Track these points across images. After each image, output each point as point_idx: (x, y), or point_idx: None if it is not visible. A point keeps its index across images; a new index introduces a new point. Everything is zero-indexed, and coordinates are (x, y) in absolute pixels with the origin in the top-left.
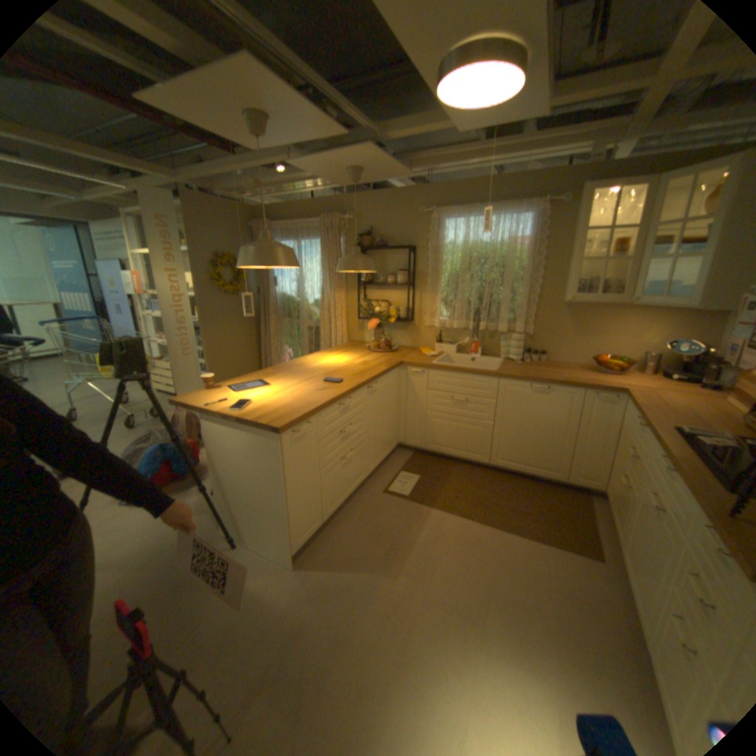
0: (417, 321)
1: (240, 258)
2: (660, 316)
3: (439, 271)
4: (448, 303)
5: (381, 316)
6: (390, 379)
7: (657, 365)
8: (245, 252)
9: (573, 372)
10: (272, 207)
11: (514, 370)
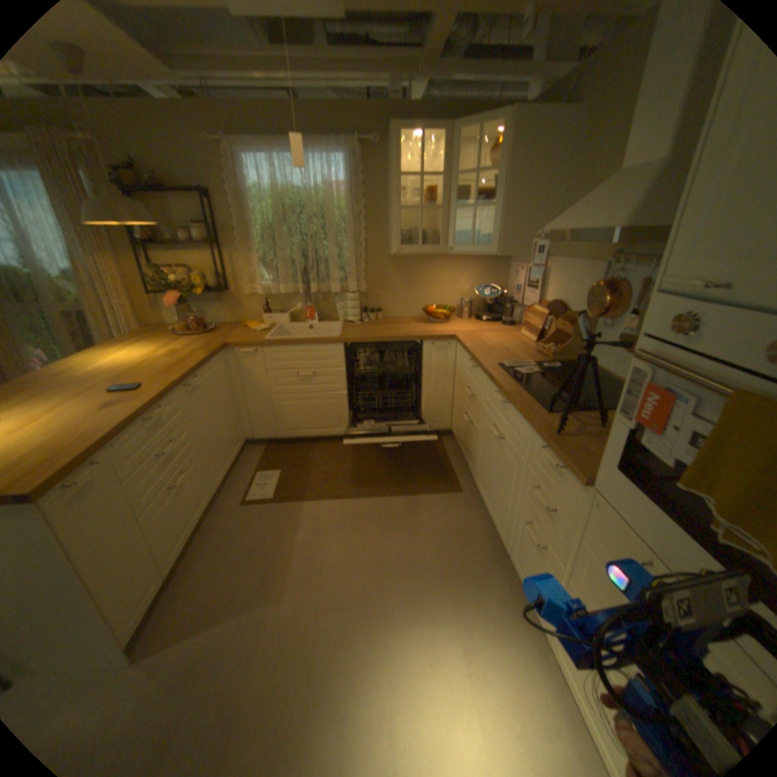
0: (234, 289)
1: None
2: (466, 266)
3: (249, 224)
4: (268, 264)
5: (181, 286)
6: (214, 368)
7: (469, 311)
8: None
9: (408, 326)
10: None
11: (356, 333)
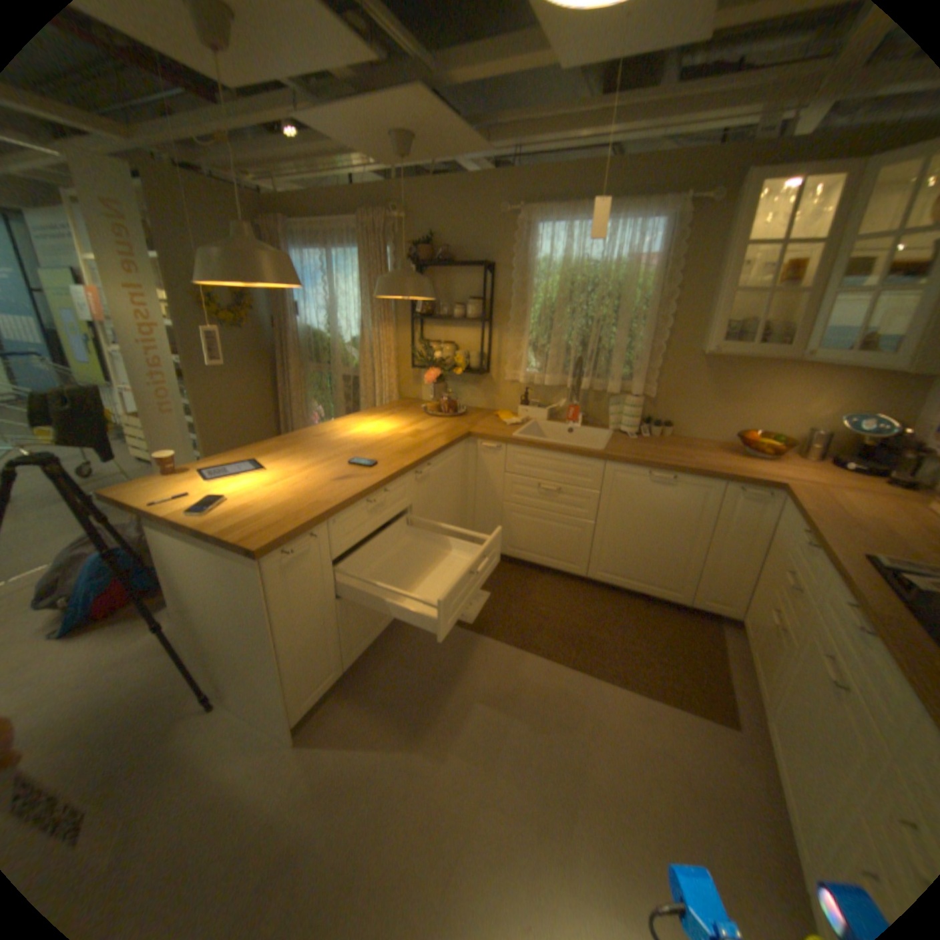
0: (495, 373)
1: (201, 267)
2: (837, 378)
3: (528, 301)
4: (539, 349)
5: (444, 364)
6: (452, 458)
7: (827, 449)
8: (211, 258)
9: (709, 454)
10: (290, 197)
11: (628, 449)
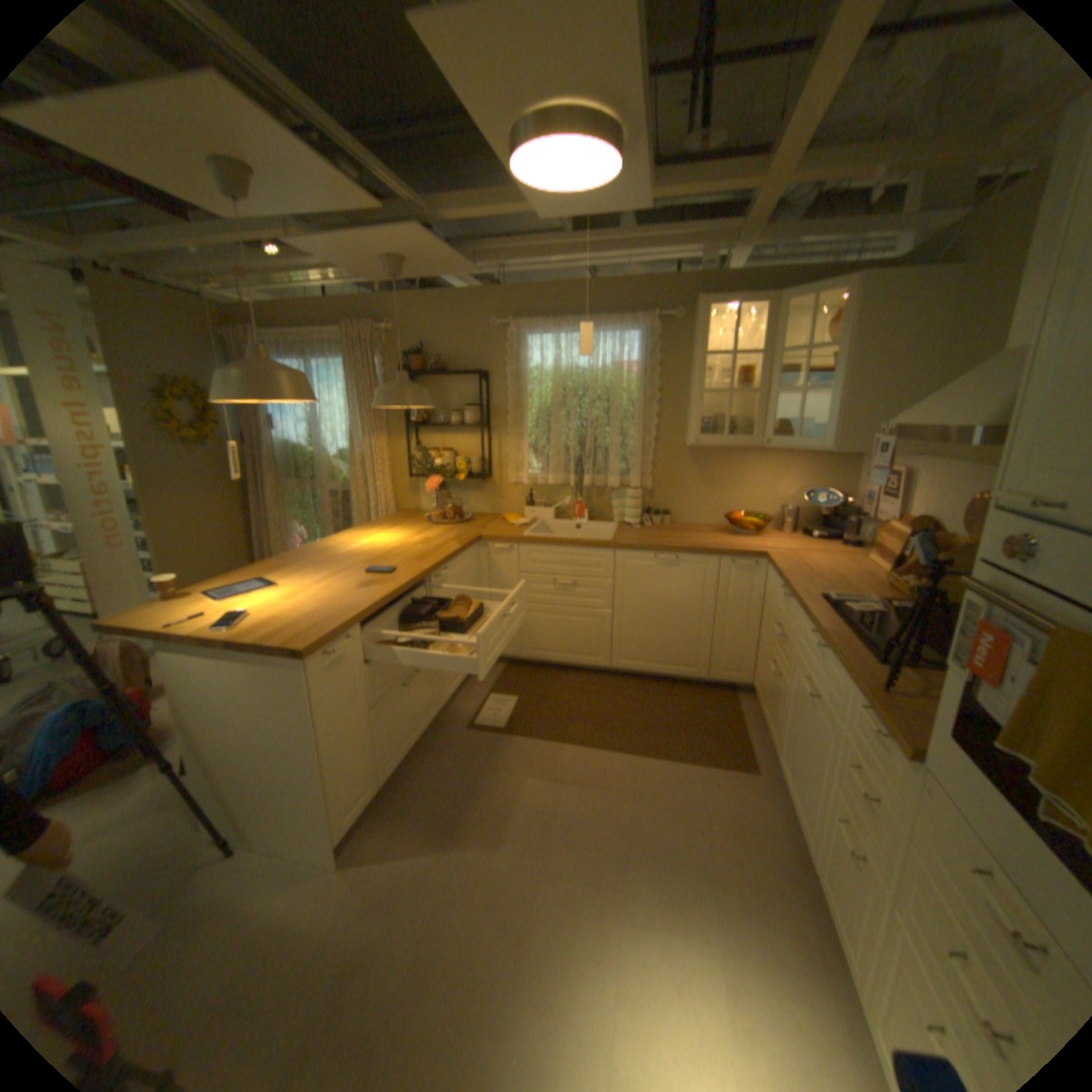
0: (497, 477)
1: (215, 388)
2: (793, 462)
3: (524, 407)
4: (539, 451)
5: (444, 472)
6: (465, 562)
7: (795, 522)
8: (223, 378)
9: (703, 536)
10: (259, 308)
11: (632, 538)
